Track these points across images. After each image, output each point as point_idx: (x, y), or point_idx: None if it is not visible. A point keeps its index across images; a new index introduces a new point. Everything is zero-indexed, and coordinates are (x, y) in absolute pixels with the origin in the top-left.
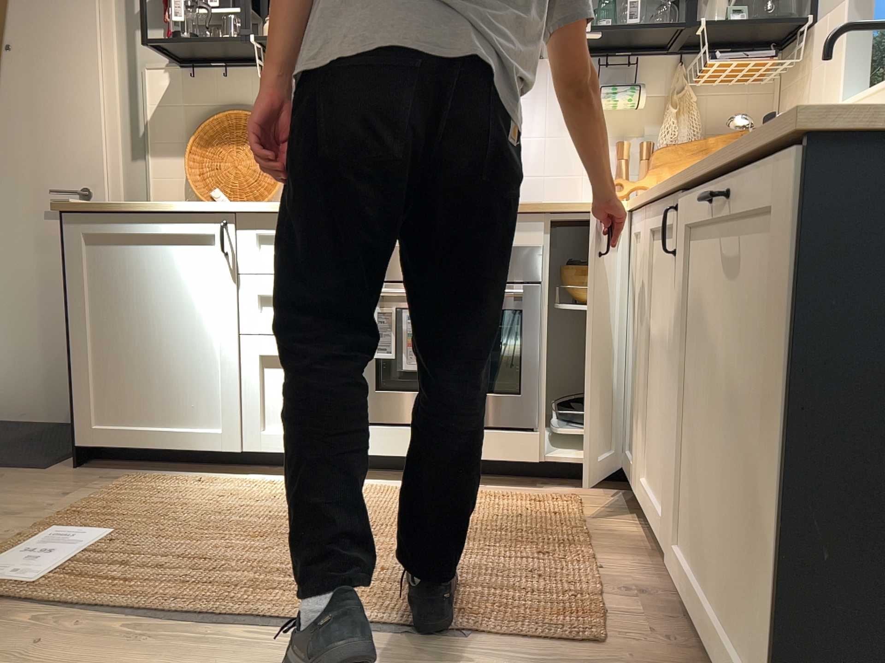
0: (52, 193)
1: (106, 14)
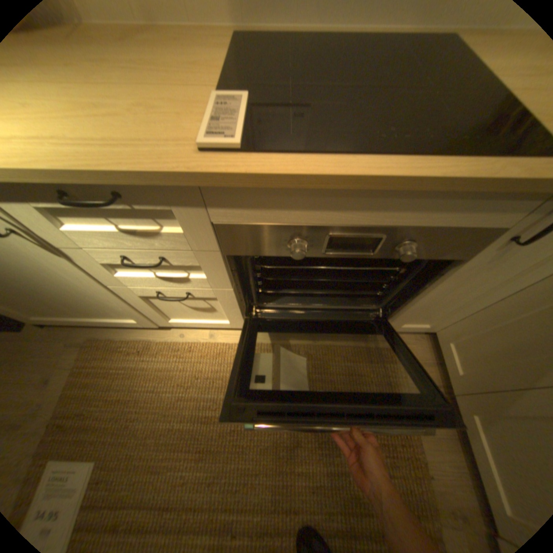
0: None
1: None
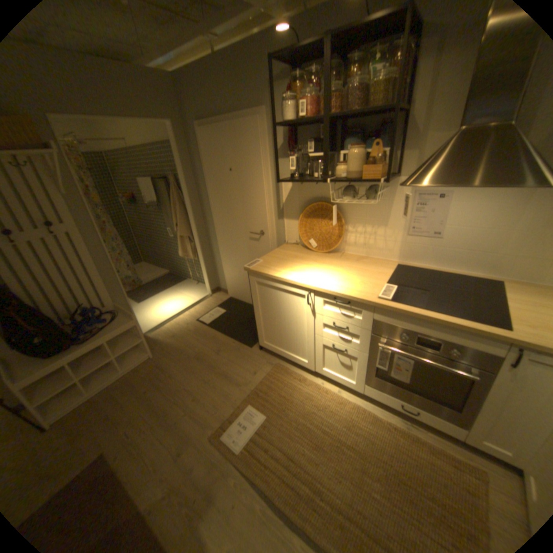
0: (251, 233)
1: (265, 151)
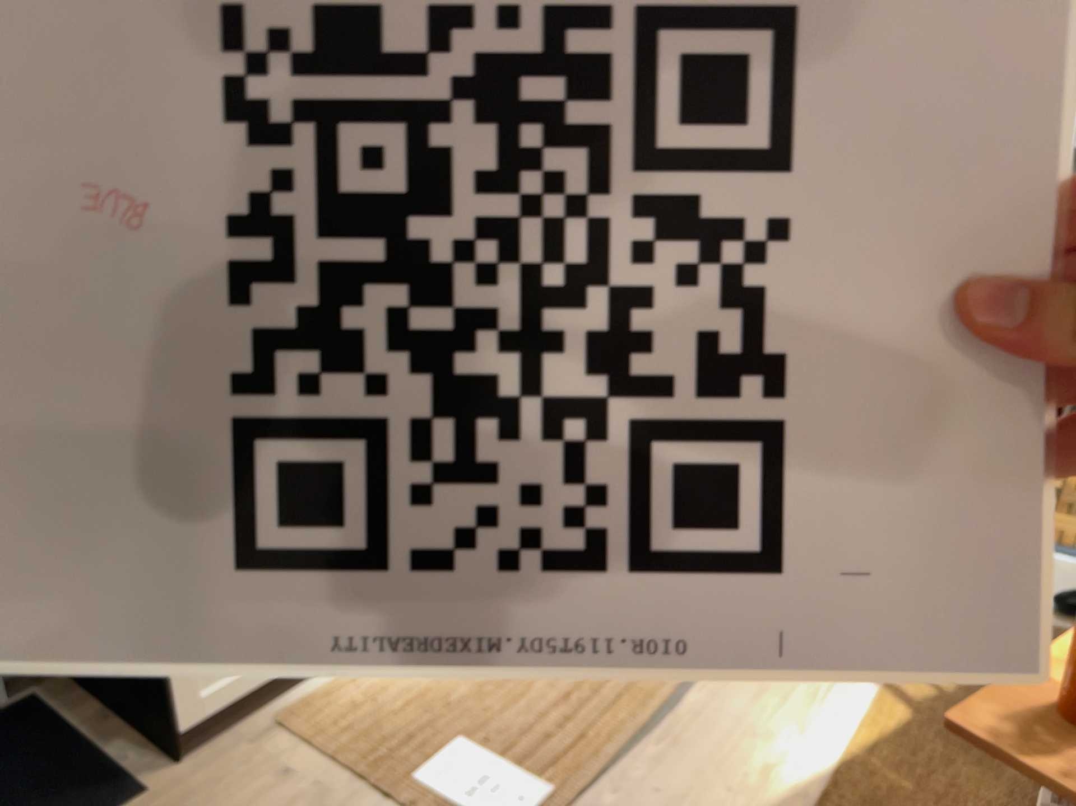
0: None
1: None
